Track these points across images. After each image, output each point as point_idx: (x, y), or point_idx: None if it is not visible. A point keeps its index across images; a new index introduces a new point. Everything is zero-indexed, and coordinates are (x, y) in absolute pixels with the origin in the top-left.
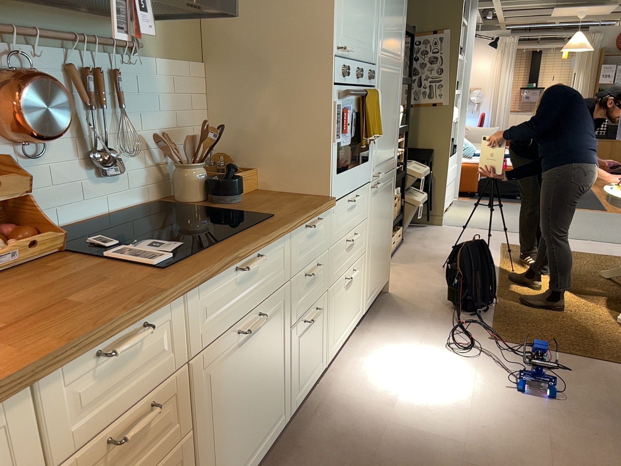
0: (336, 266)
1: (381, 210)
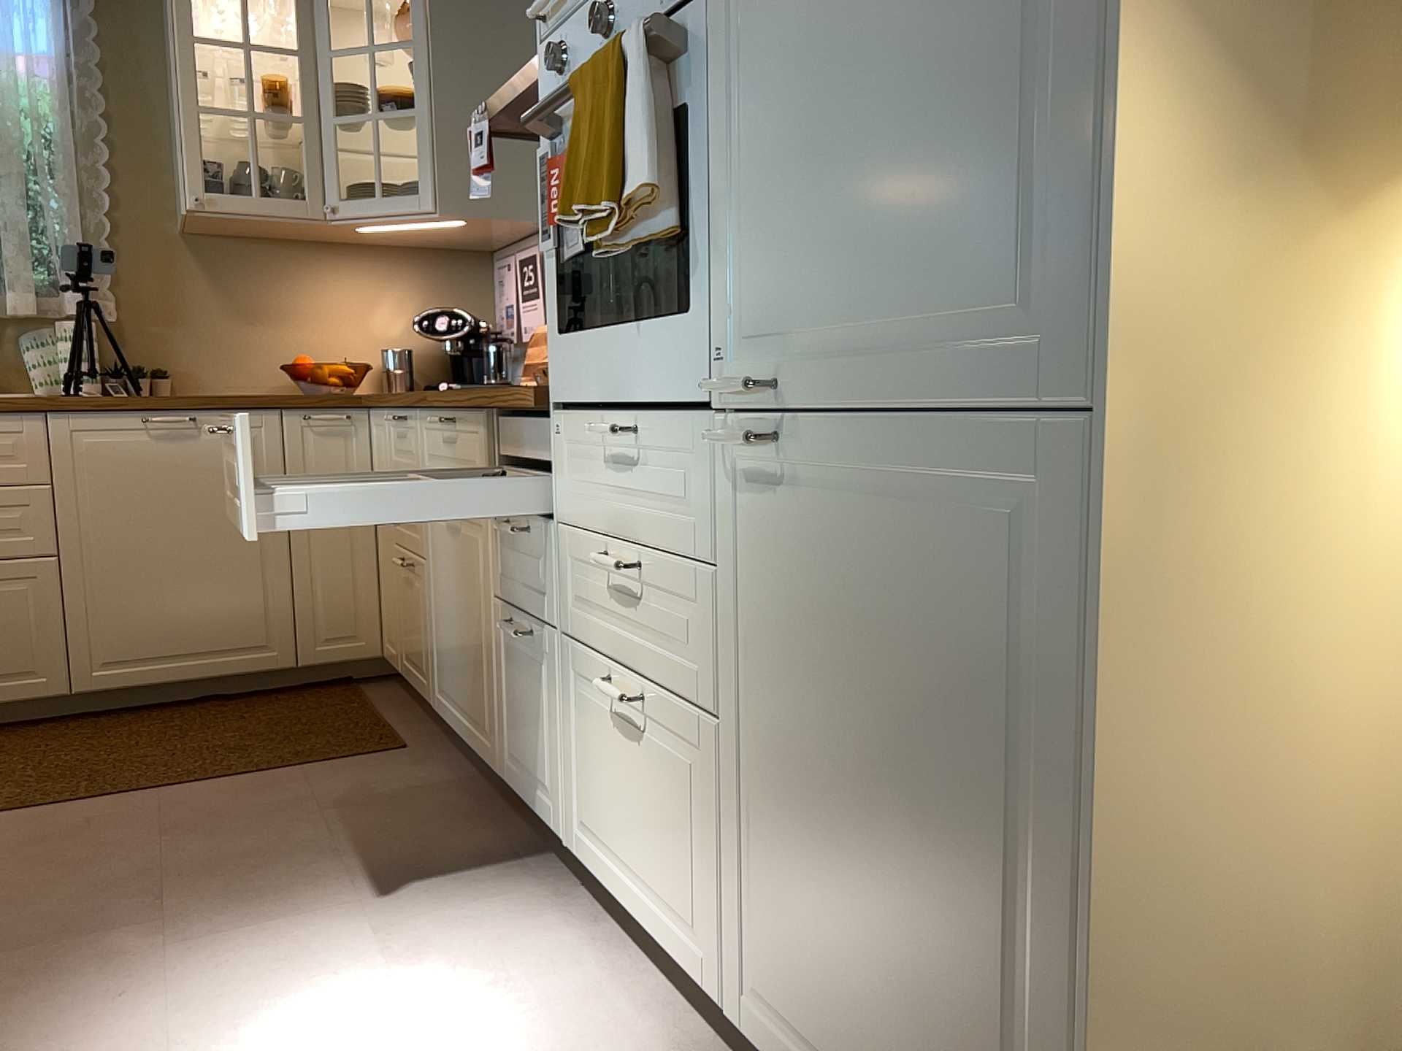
0: (582, 603)
1: (856, 635)
